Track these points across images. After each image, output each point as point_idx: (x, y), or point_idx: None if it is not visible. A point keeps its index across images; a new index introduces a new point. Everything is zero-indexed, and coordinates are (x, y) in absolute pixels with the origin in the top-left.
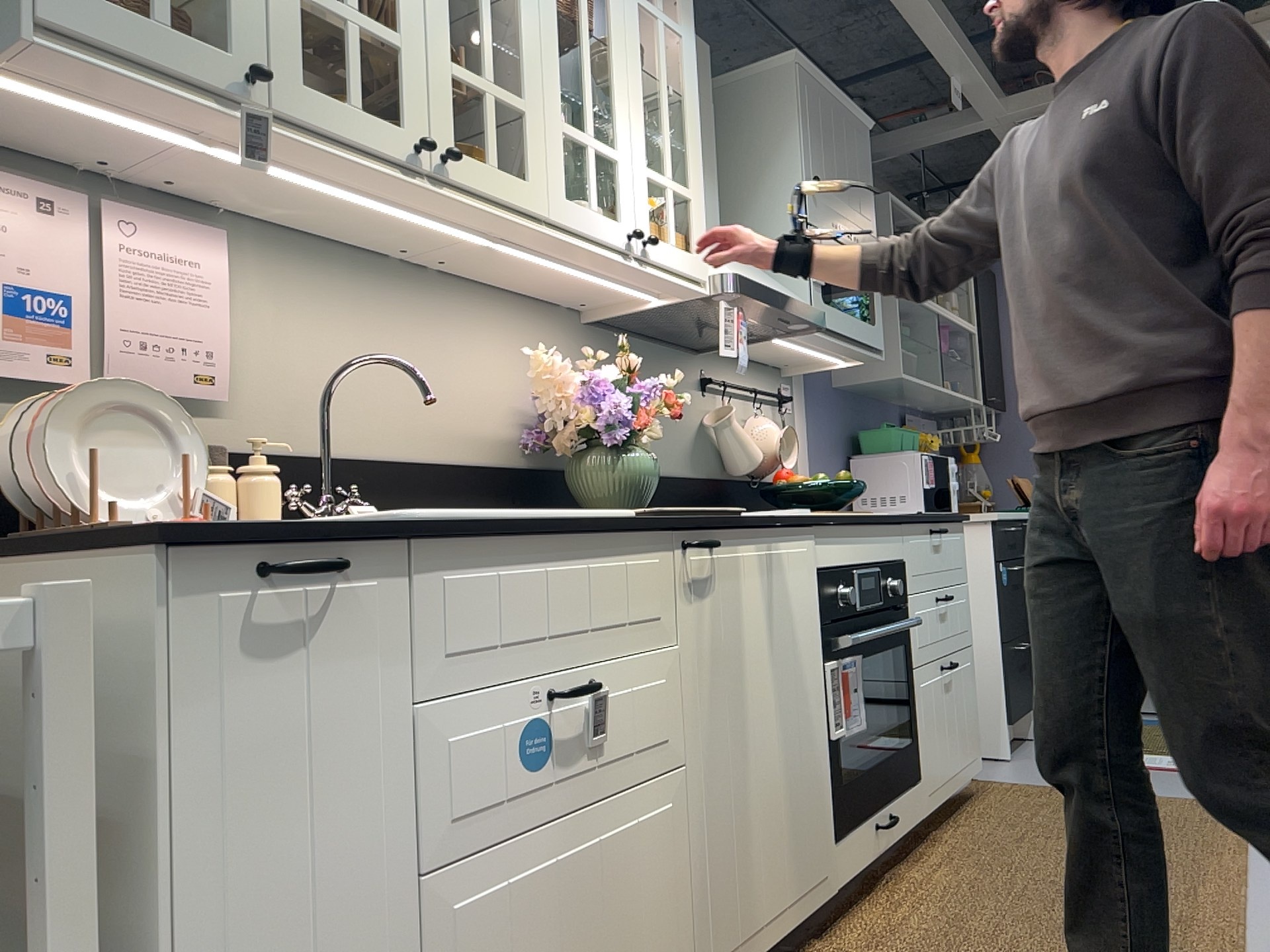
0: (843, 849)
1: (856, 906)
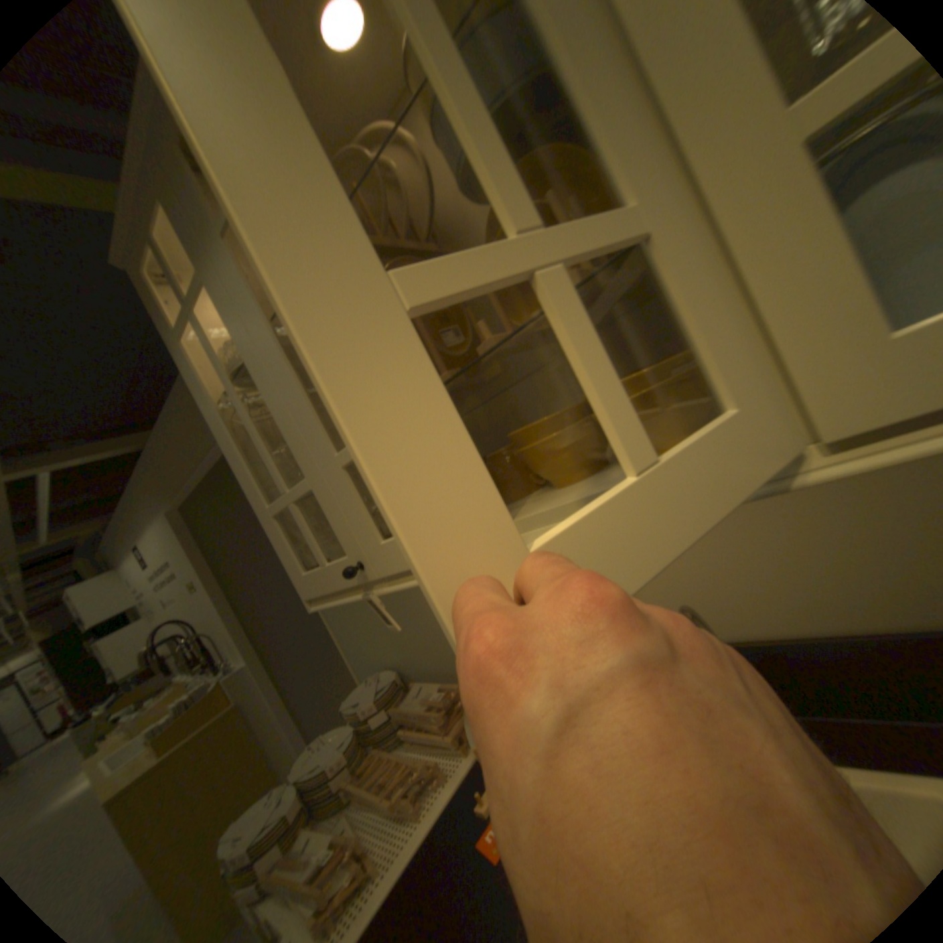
0: None
1: None
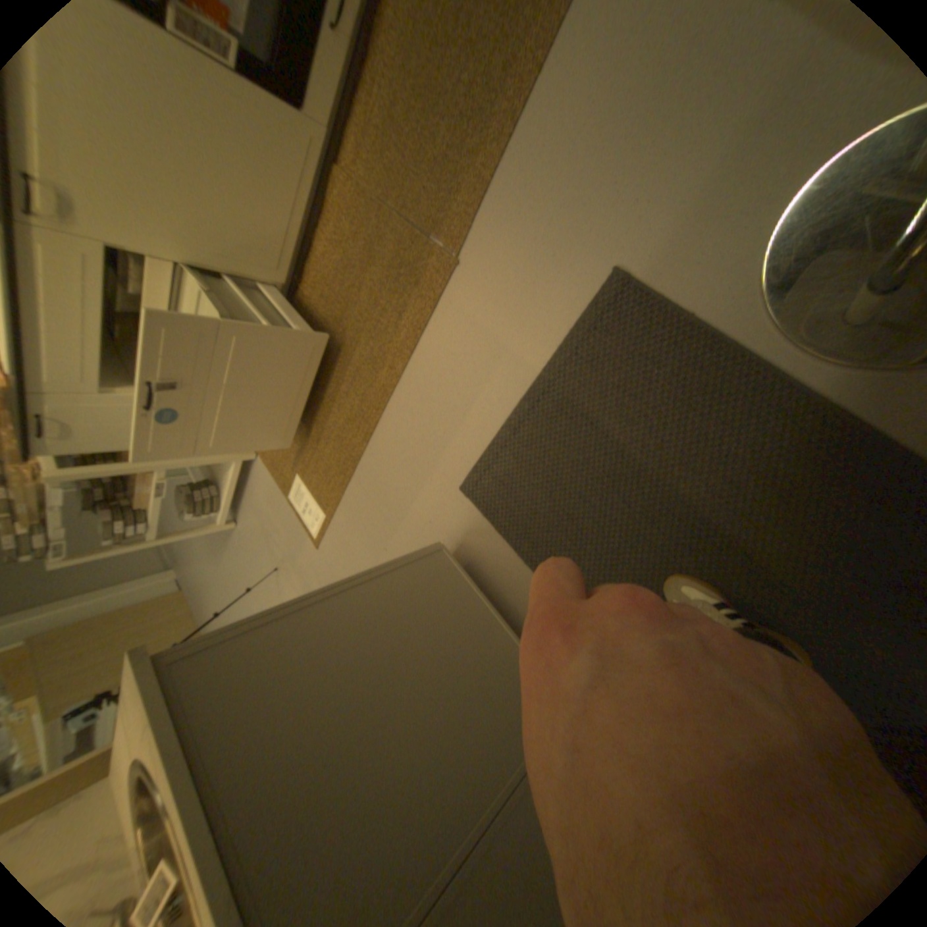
0: (310, 102)
1: (356, 91)
